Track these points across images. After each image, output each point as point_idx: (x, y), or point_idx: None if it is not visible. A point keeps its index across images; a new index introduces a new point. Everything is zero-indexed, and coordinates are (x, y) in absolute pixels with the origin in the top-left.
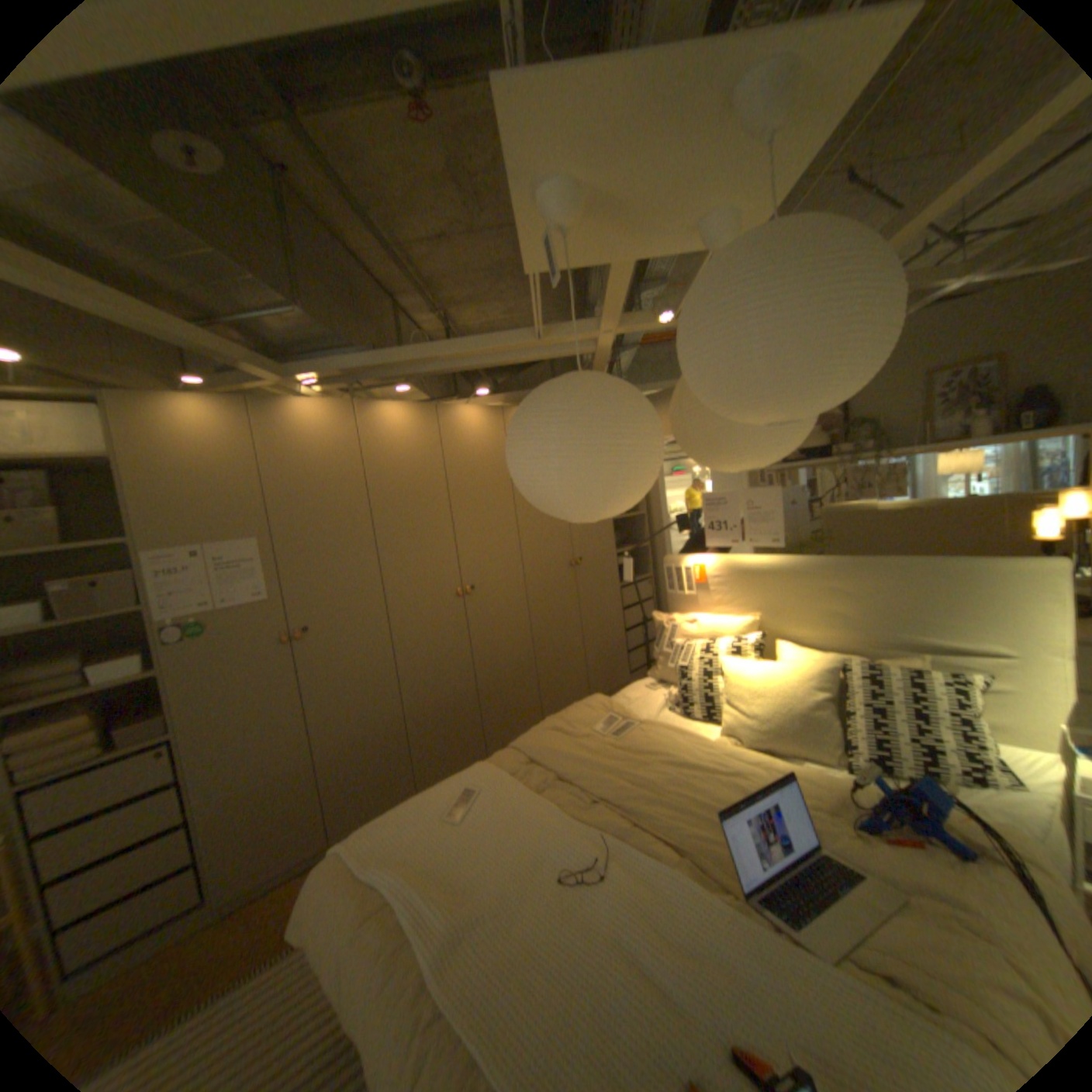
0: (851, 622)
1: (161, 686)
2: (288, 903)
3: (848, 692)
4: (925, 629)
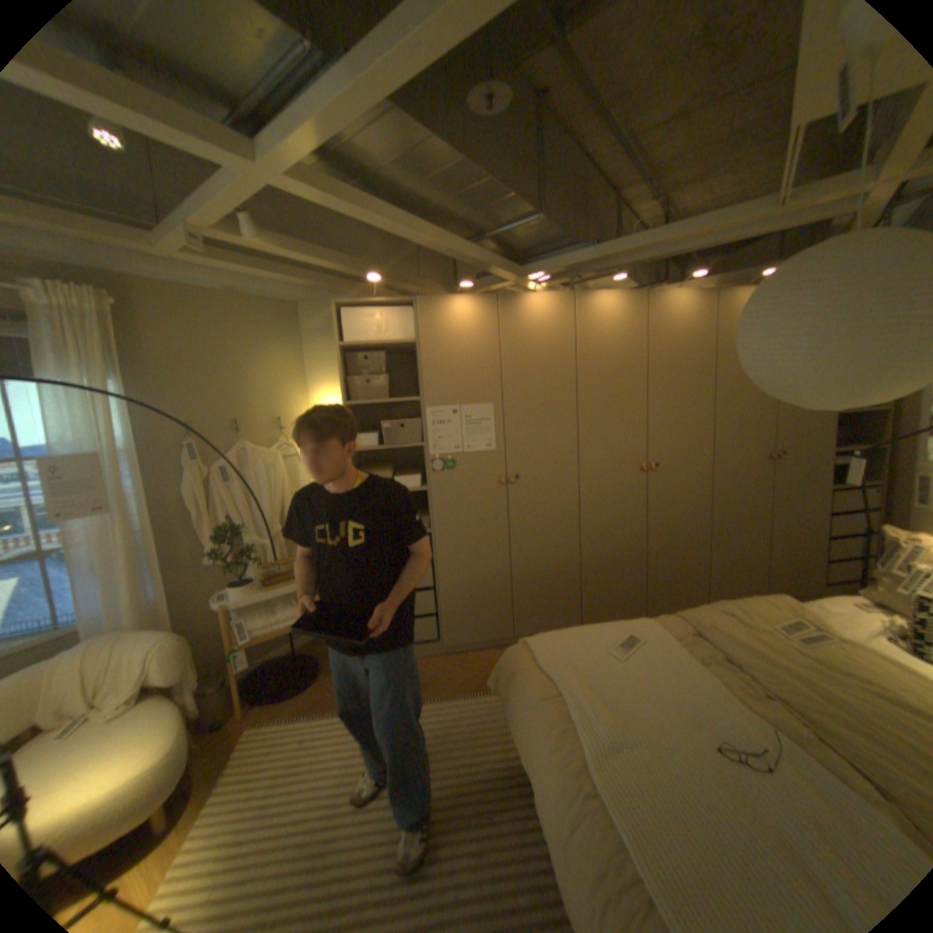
0: None
1: (429, 497)
2: (485, 663)
3: None
4: None
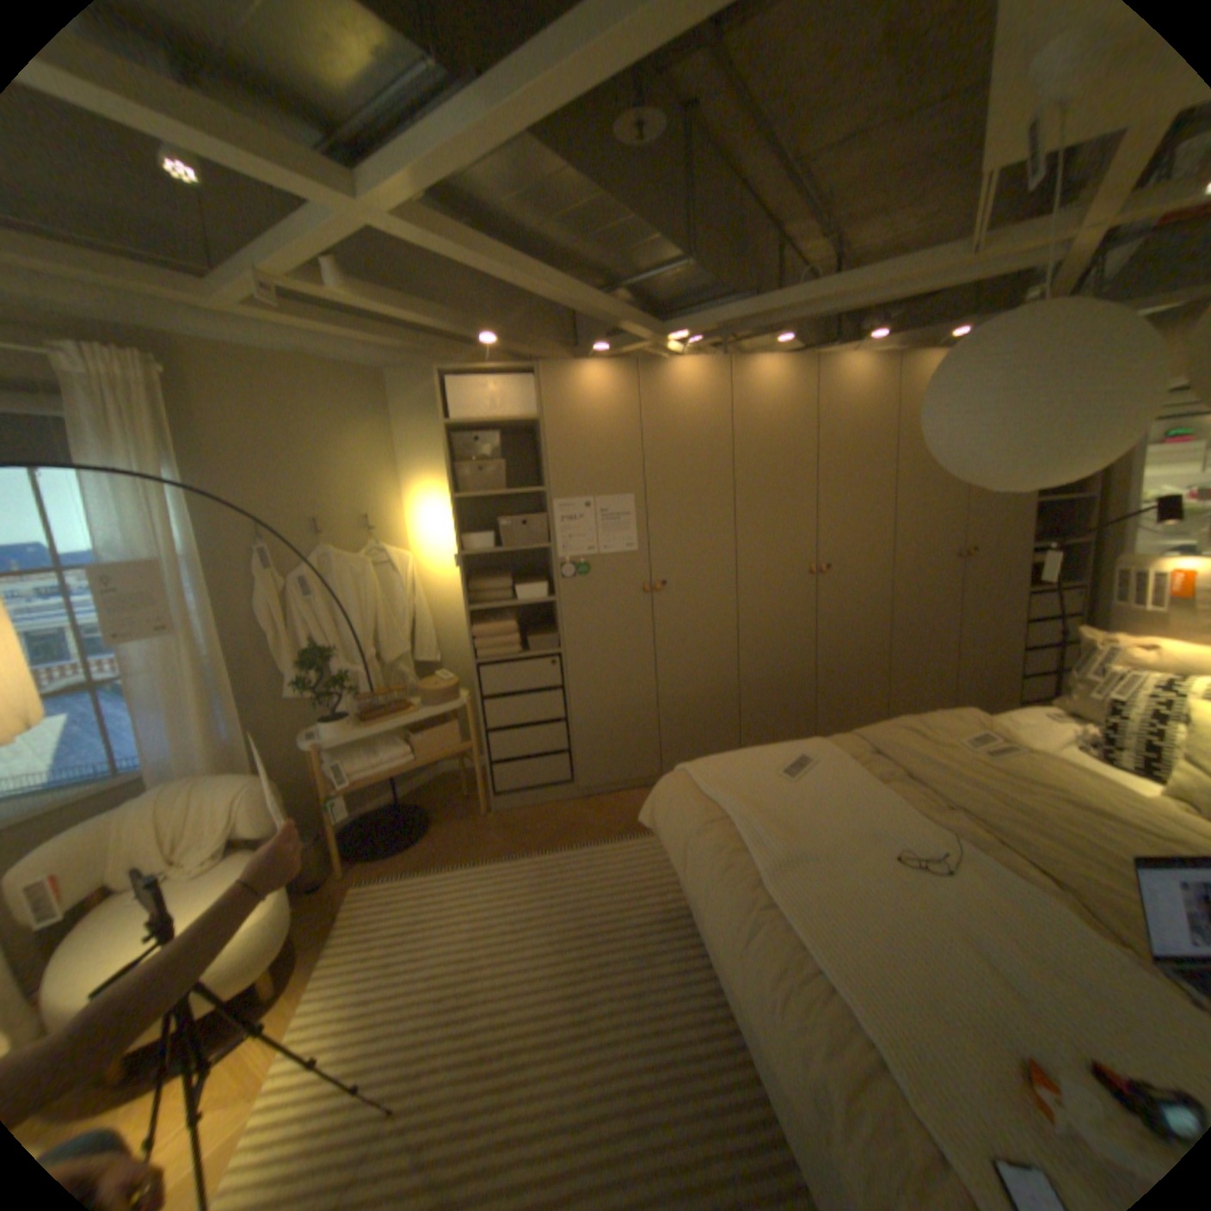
0: None
1: (558, 610)
2: (629, 804)
3: None
4: None
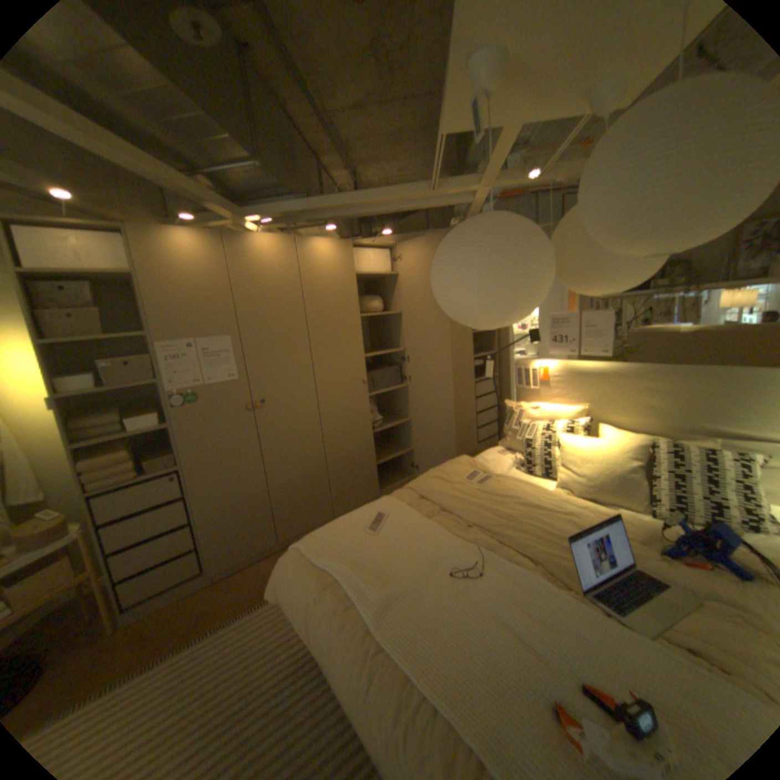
0: (661, 412)
1: (171, 435)
2: (254, 577)
3: (655, 462)
4: (719, 420)
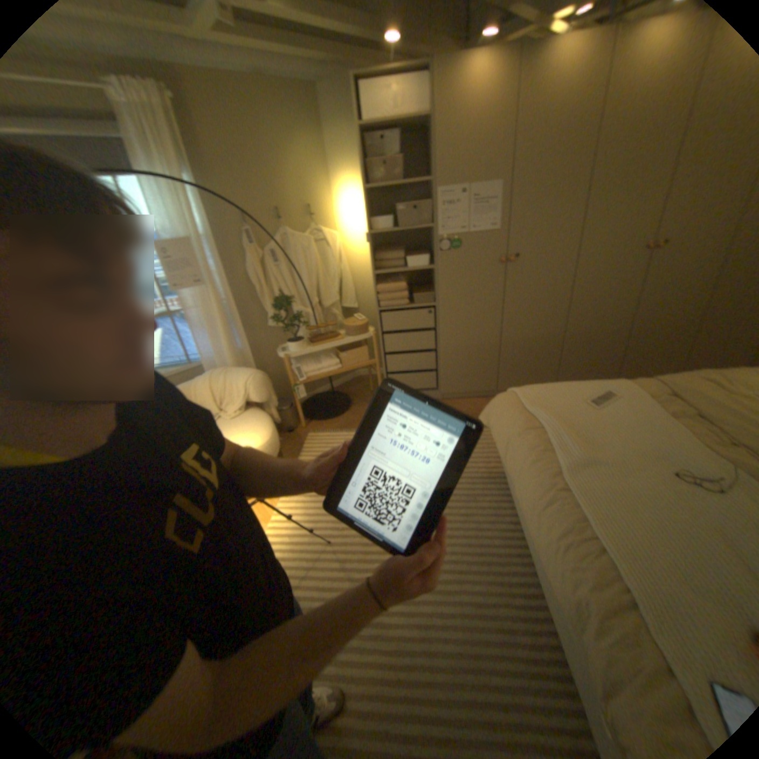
0: None
1: (436, 275)
2: (472, 407)
3: None
4: None
